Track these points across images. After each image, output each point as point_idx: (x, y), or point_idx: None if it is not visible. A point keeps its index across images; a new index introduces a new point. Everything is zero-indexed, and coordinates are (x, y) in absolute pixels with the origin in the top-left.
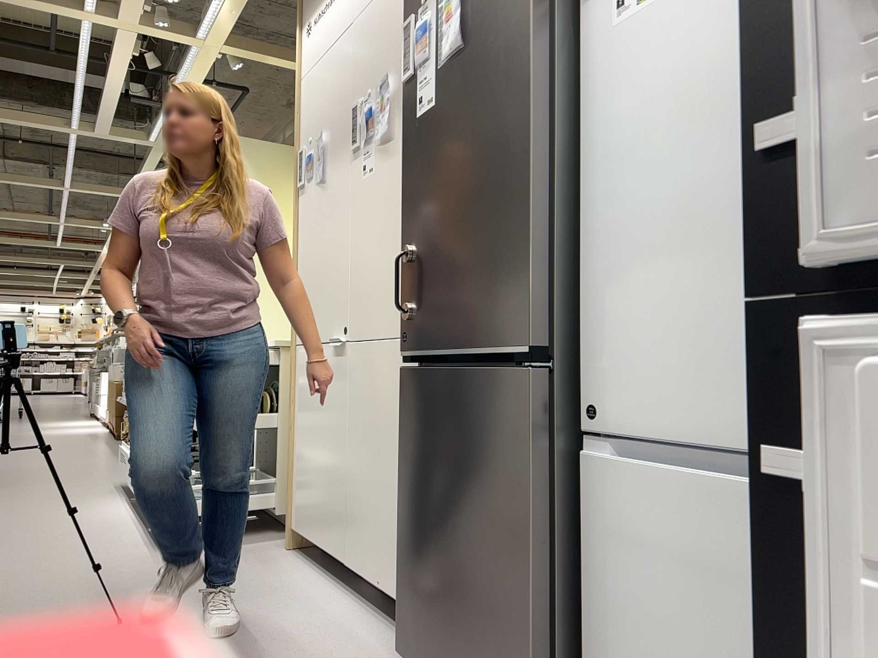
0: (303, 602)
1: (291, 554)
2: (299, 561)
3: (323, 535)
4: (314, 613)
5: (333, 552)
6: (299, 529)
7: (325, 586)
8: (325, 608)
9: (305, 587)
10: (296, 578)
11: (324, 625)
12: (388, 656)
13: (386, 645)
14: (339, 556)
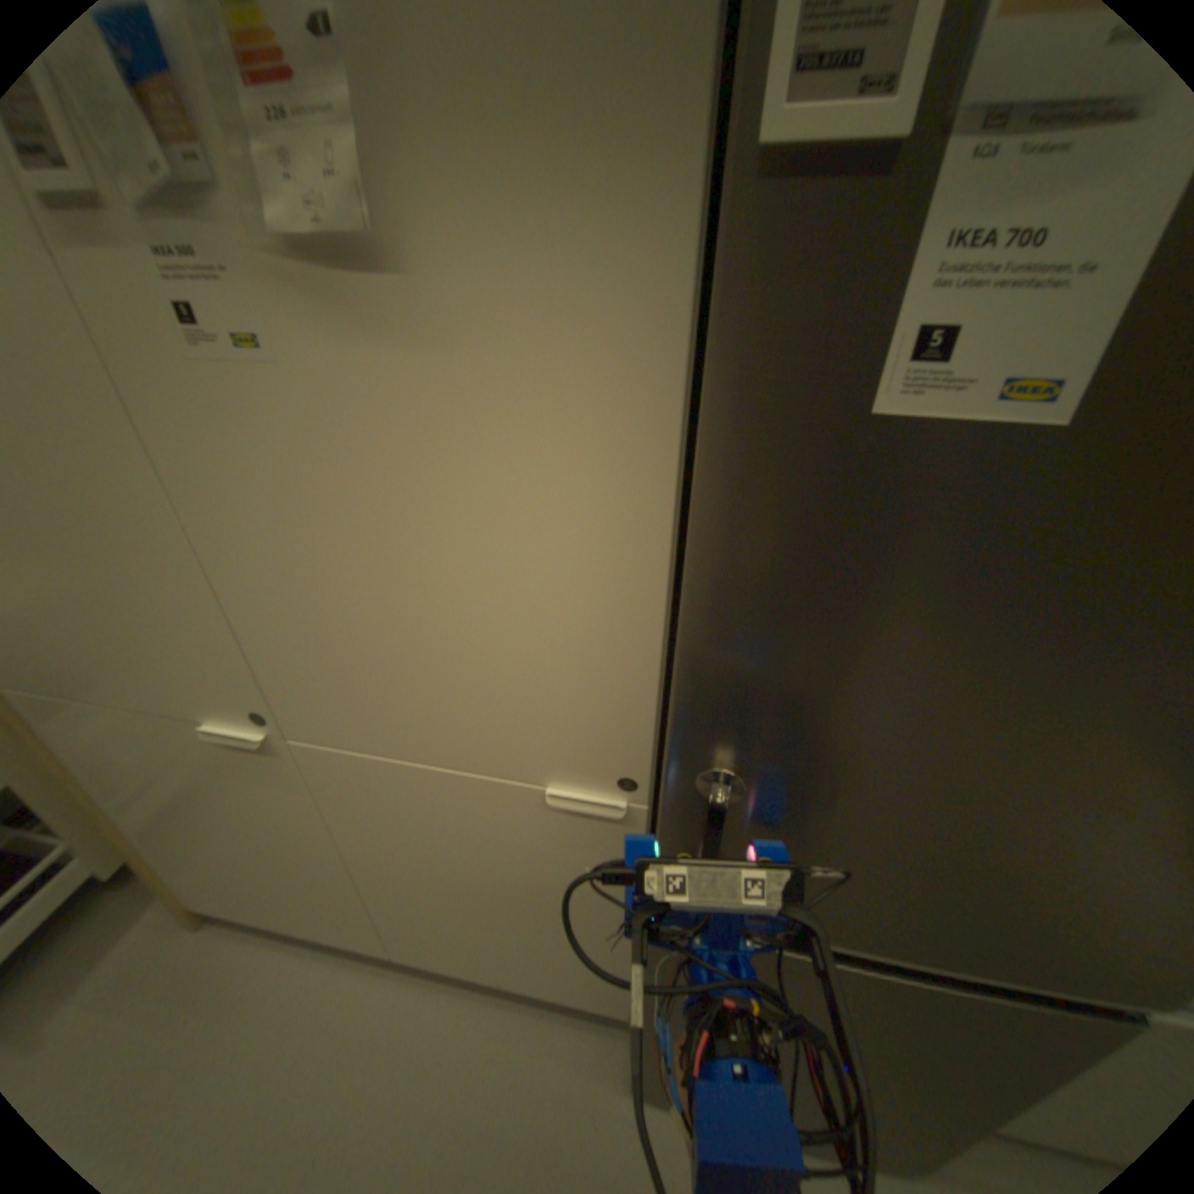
0: (366, 1054)
1: (211, 937)
2: (245, 948)
3: (302, 929)
4: (409, 1070)
5: (345, 947)
6: (214, 913)
7: (354, 985)
8: (411, 1043)
9: (329, 1014)
10: (290, 1000)
11: (454, 1086)
12: (590, 1078)
13: (564, 1056)
14: (368, 952)
